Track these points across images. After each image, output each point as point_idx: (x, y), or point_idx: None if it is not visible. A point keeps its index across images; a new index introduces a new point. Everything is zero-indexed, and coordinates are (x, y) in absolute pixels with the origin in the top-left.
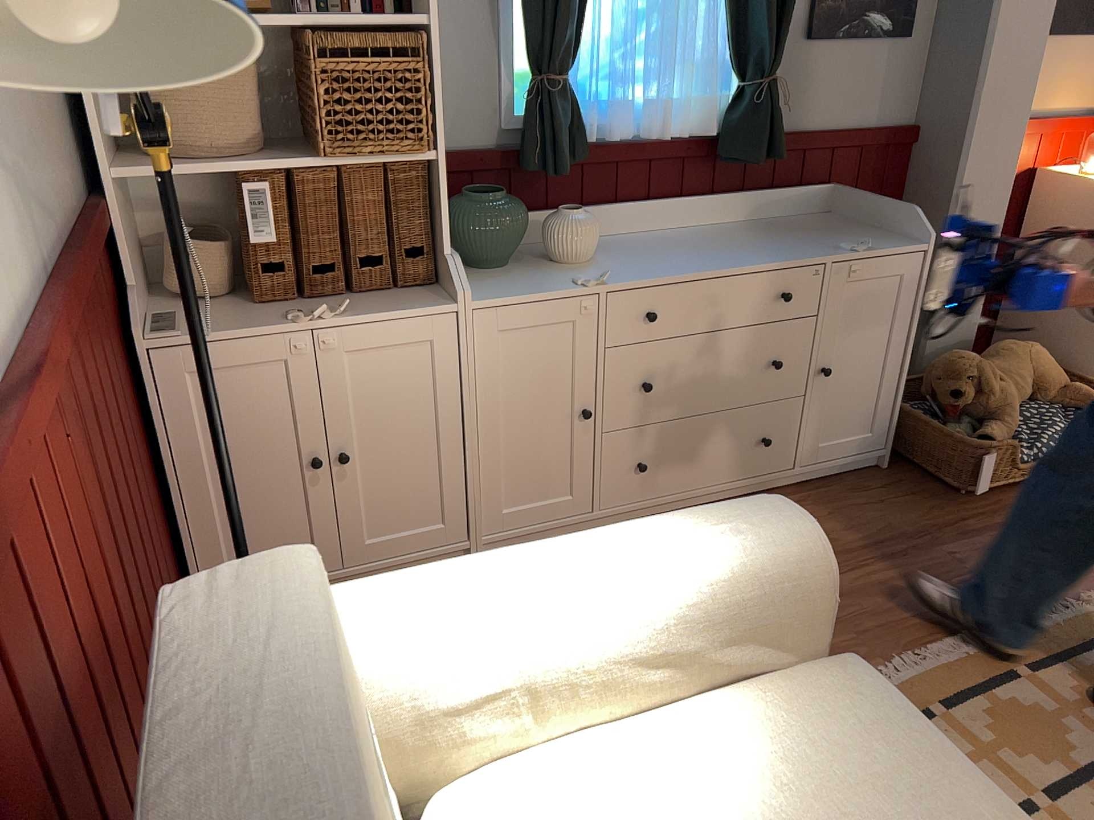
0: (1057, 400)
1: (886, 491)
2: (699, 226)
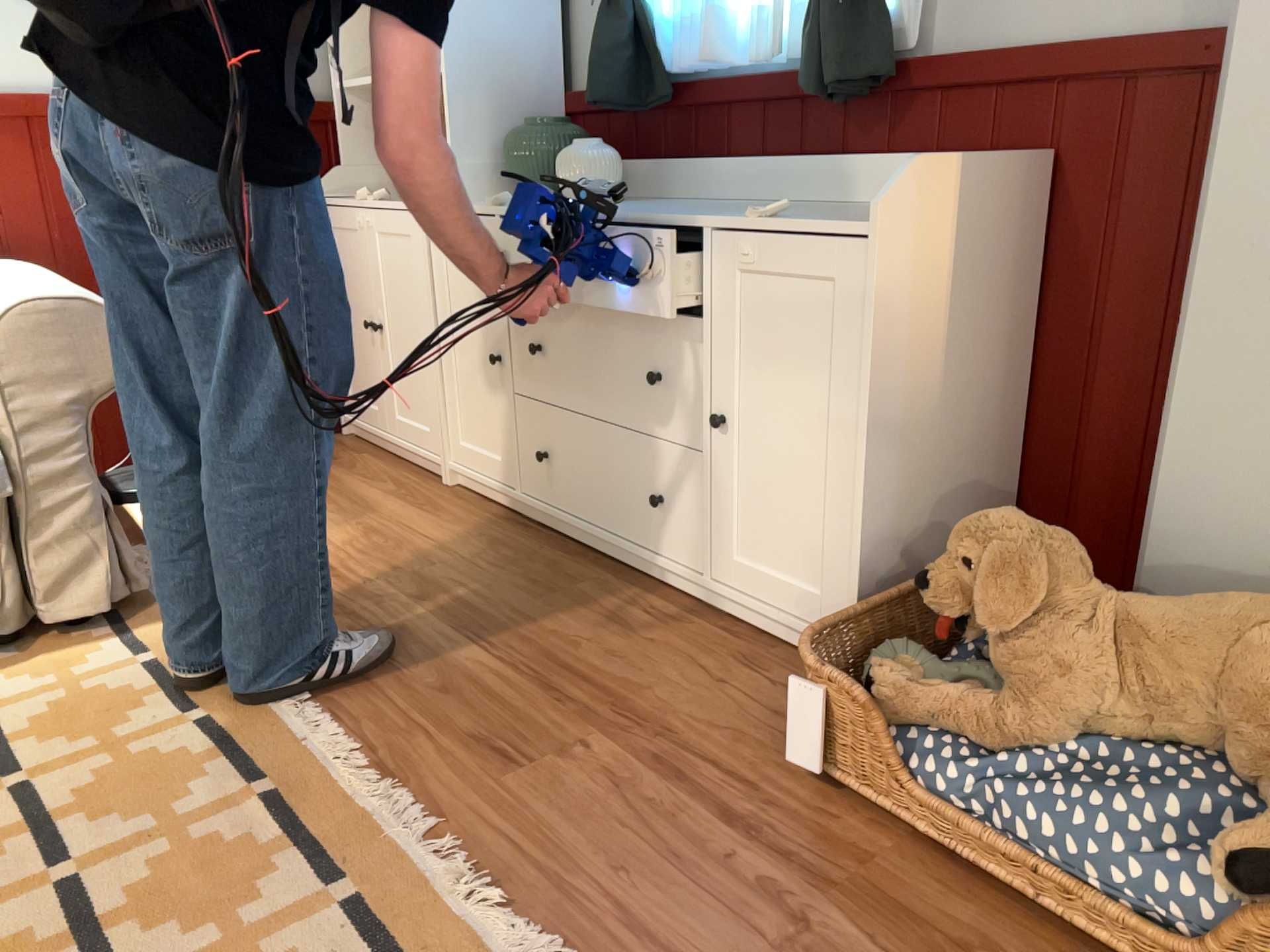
0: (1266, 790)
1: (763, 686)
2: (800, 203)
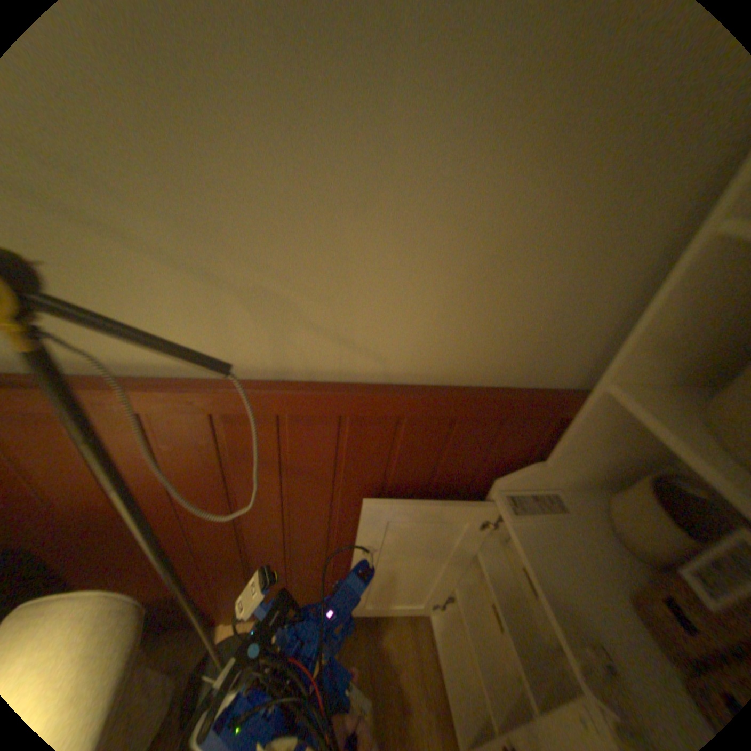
0: None
1: None
2: None
